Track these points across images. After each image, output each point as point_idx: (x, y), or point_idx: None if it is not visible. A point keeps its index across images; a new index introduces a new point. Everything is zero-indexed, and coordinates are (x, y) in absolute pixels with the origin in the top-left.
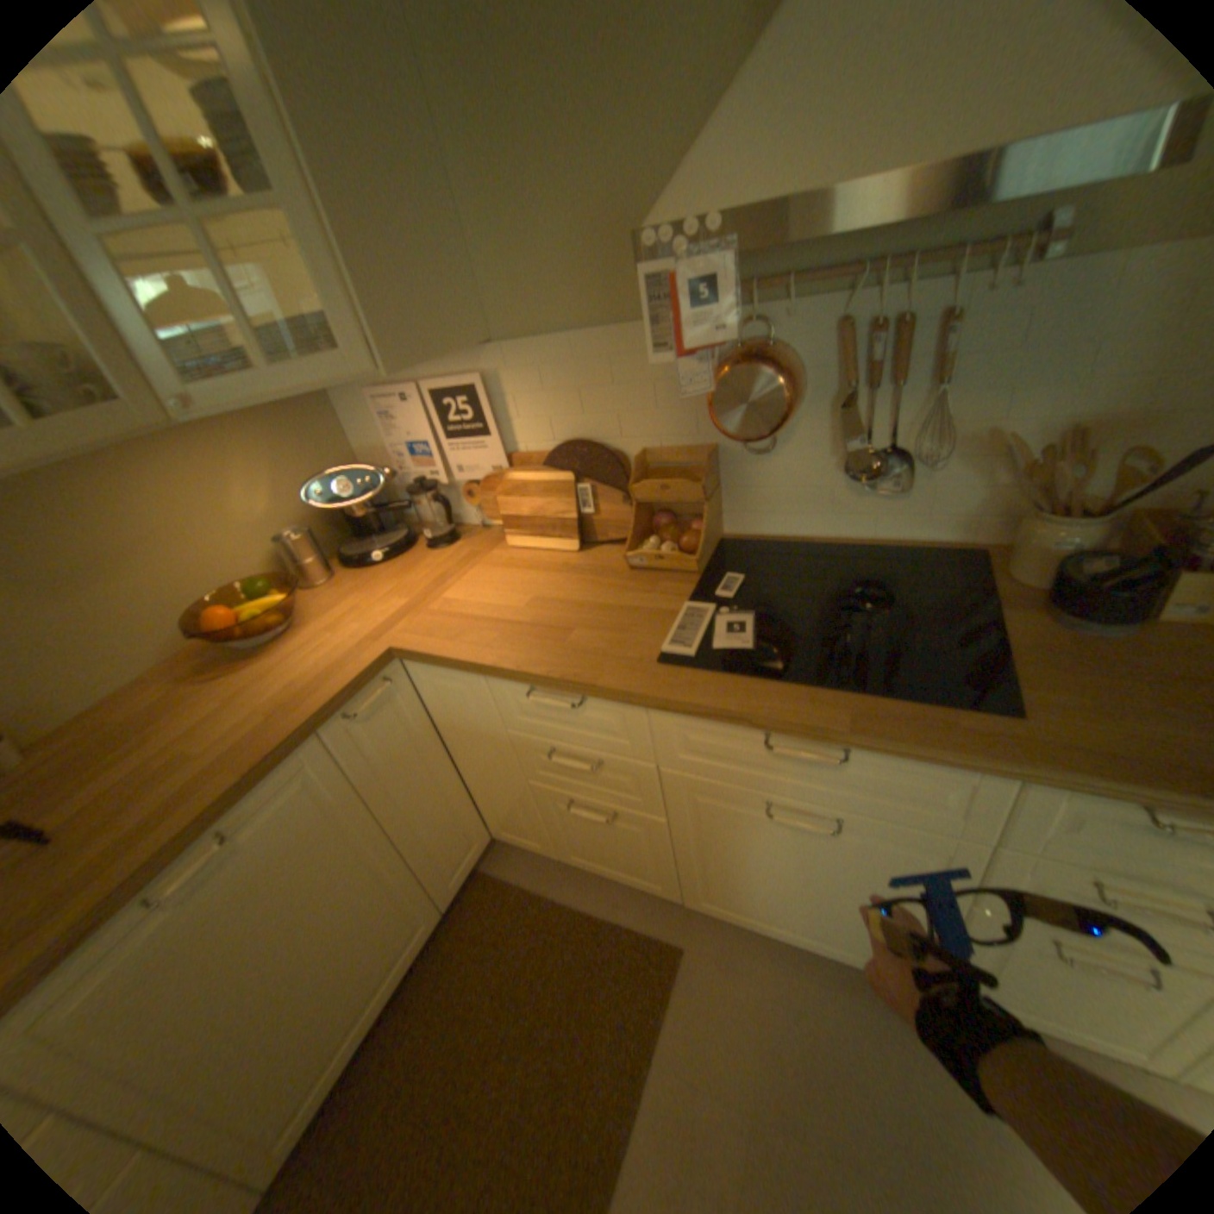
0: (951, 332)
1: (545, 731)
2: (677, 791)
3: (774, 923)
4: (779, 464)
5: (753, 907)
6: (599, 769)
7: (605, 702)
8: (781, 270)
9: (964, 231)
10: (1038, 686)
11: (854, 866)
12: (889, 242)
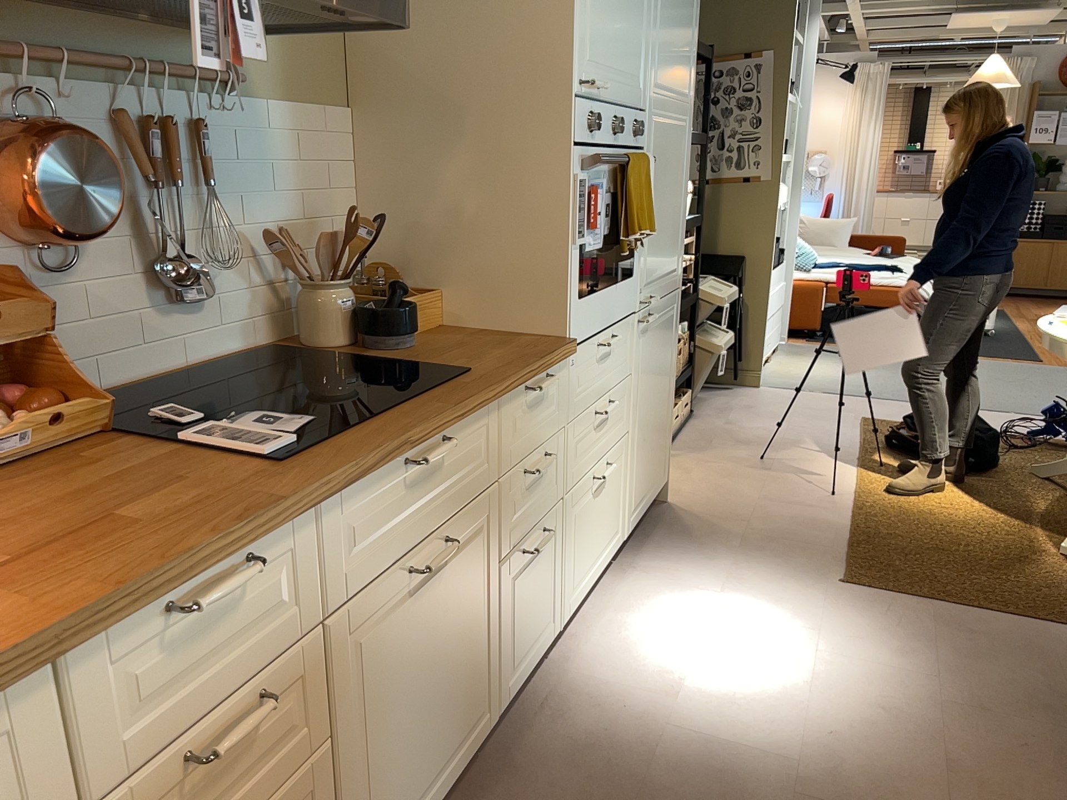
0: (198, 146)
1: (171, 721)
2: (339, 653)
3: (416, 798)
4: (79, 290)
5: (402, 796)
6: (272, 699)
7: (269, 547)
8: (47, 47)
9: (184, 62)
10: (442, 364)
11: (453, 598)
12: (133, 52)
